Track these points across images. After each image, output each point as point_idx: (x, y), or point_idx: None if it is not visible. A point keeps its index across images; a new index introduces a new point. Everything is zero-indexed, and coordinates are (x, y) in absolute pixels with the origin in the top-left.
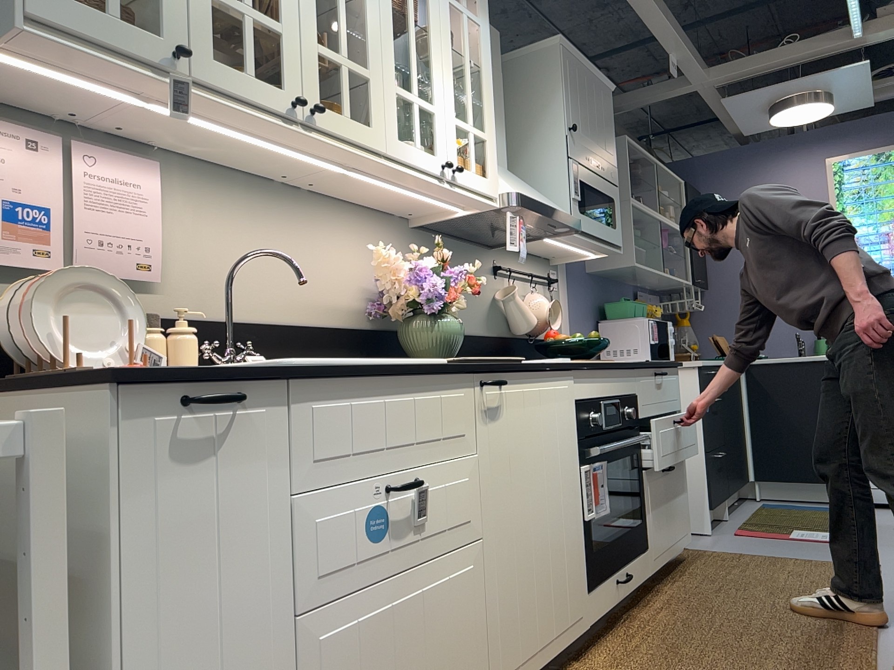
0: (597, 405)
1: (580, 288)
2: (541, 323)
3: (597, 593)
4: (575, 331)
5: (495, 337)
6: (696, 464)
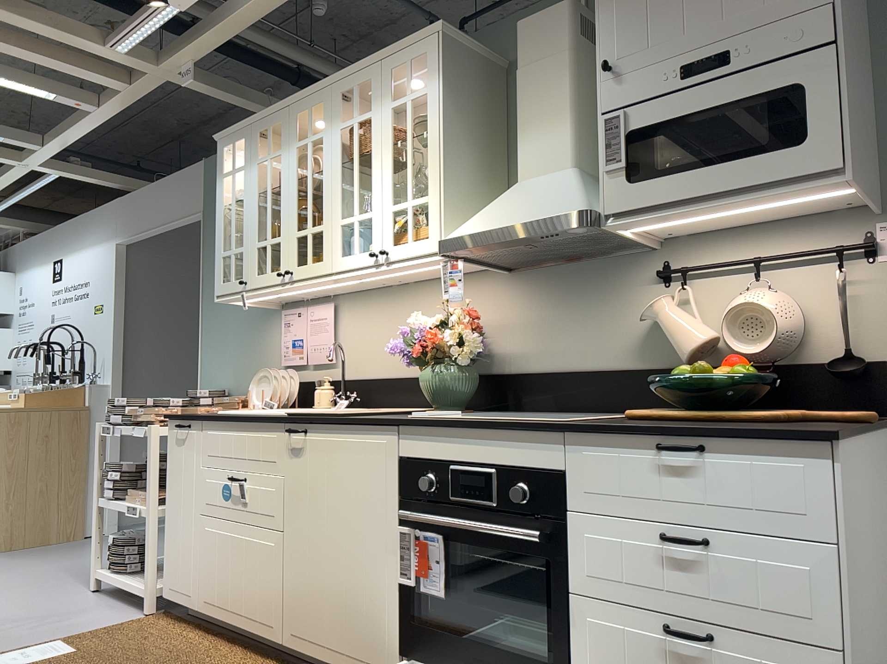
0: (440, 469)
1: None
2: (734, 342)
3: None
4: None
5: (651, 369)
6: None
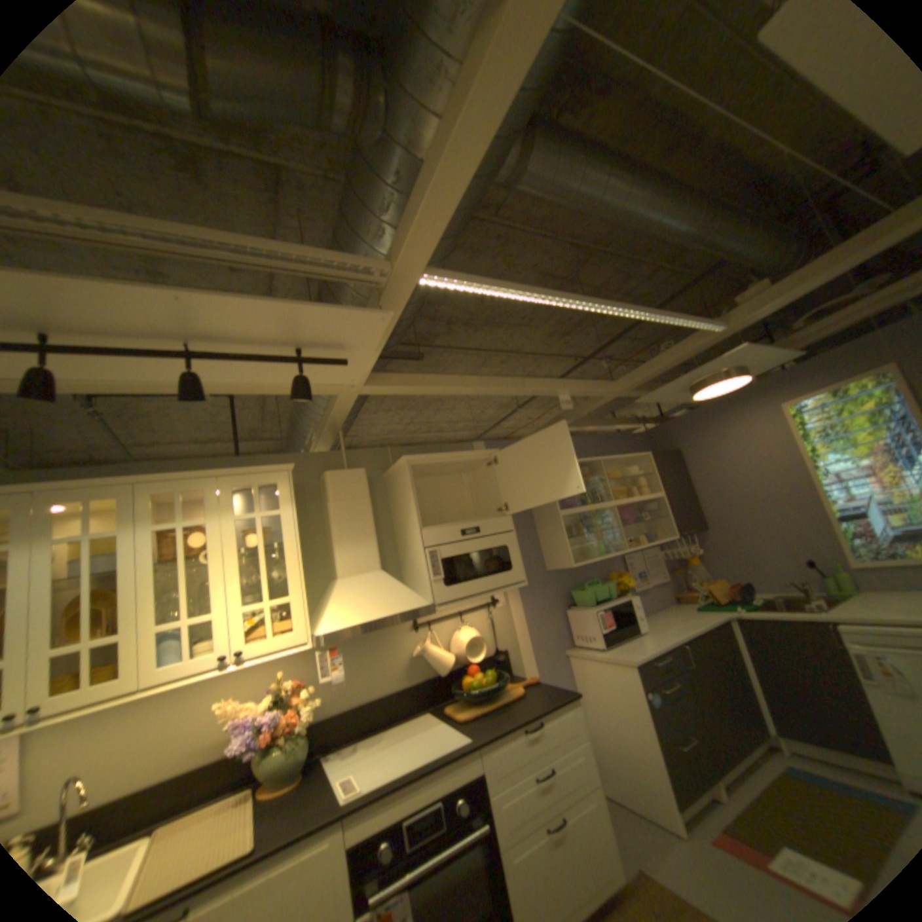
0: (393, 831)
1: (535, 590)
2: (464, 658)
3: None
4: (532, 631)
5: (416, 685)
6: (656, 763)
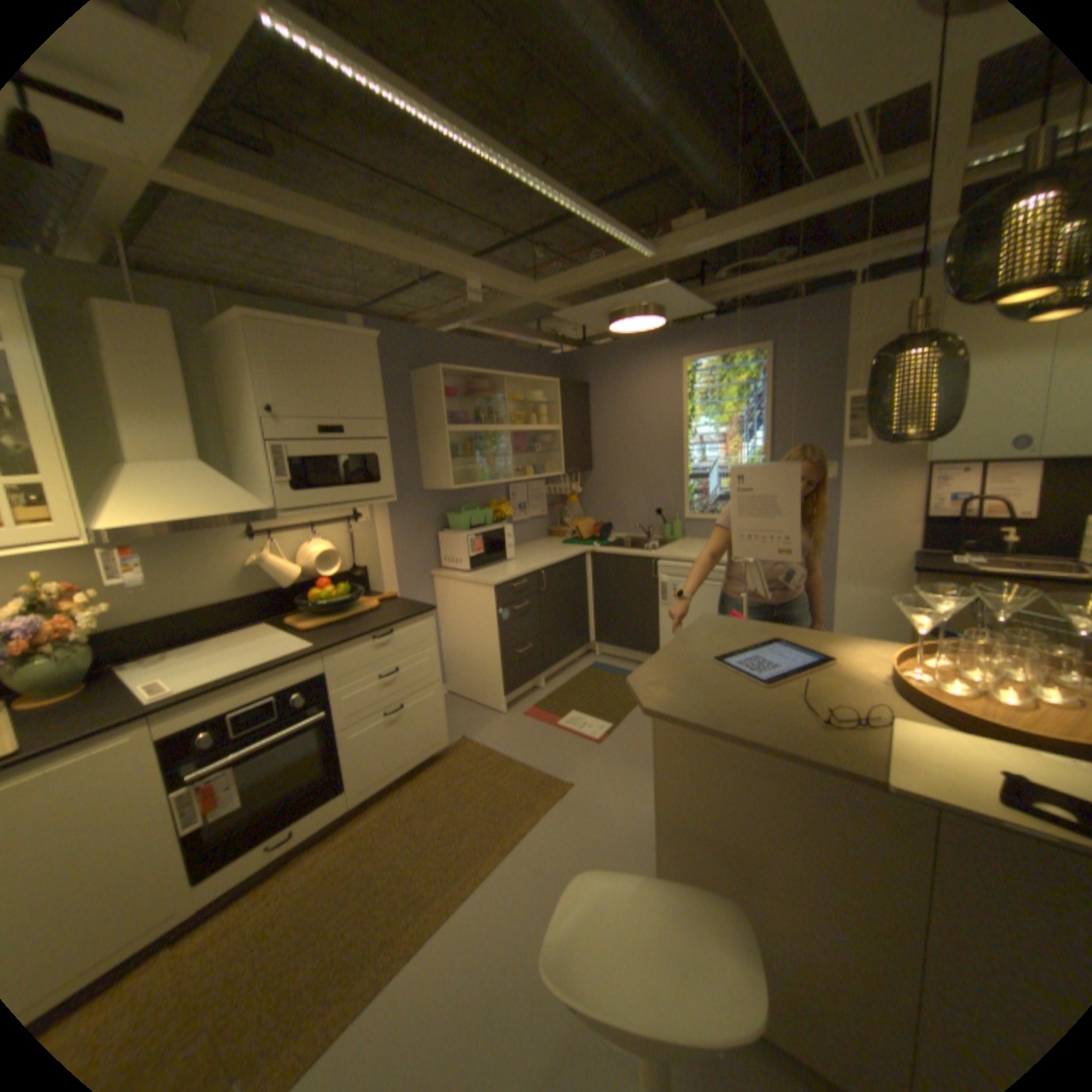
0: (215, 724)
1: (407, 509)
2: (314, 571)
3: (214, 879)
4: (398, 549)
5: (250, 596)
6: (495, 661)
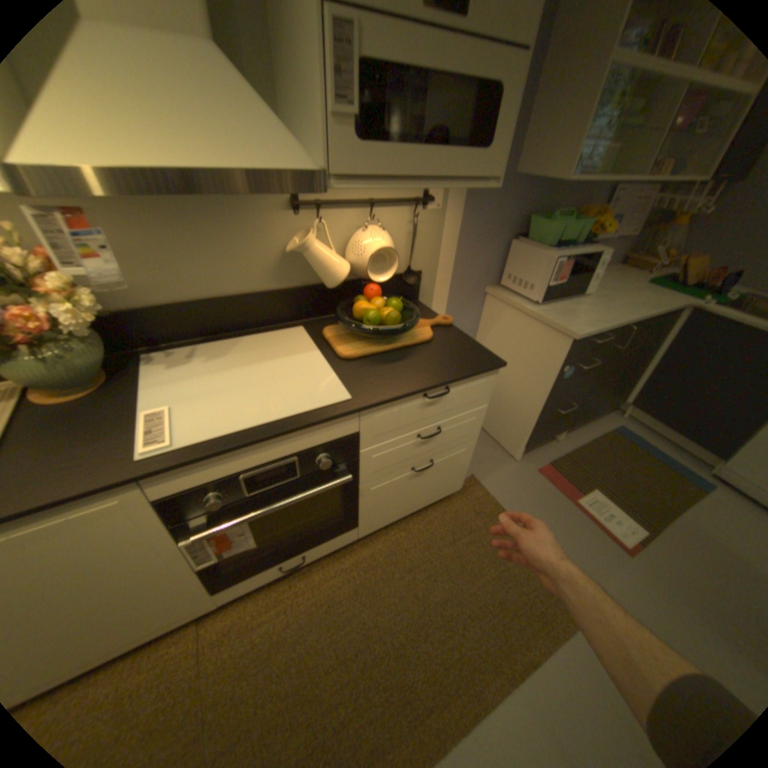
0: (226, 482)
1: (489, 198)
2: (364, 271)
3: (233, 588)
4: (461, 255)
5: (290, 289)
6: (530, 414)
